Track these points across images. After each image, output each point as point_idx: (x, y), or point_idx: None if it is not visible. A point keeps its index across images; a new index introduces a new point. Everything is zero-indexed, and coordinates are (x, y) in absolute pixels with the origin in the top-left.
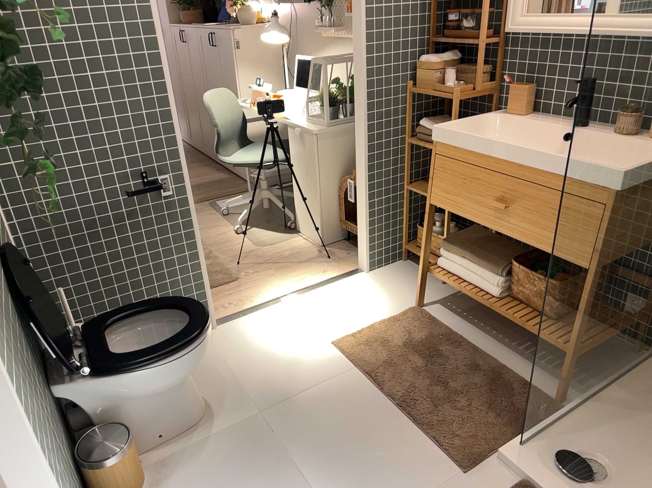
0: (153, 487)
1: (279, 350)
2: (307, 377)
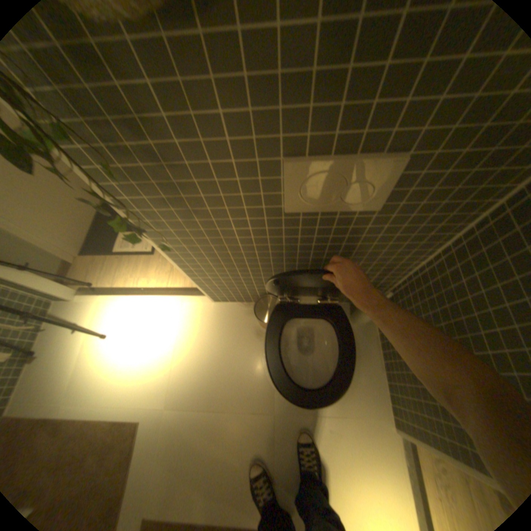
0: (258, 334)
1: (334, 477)
2: (286, 478)
